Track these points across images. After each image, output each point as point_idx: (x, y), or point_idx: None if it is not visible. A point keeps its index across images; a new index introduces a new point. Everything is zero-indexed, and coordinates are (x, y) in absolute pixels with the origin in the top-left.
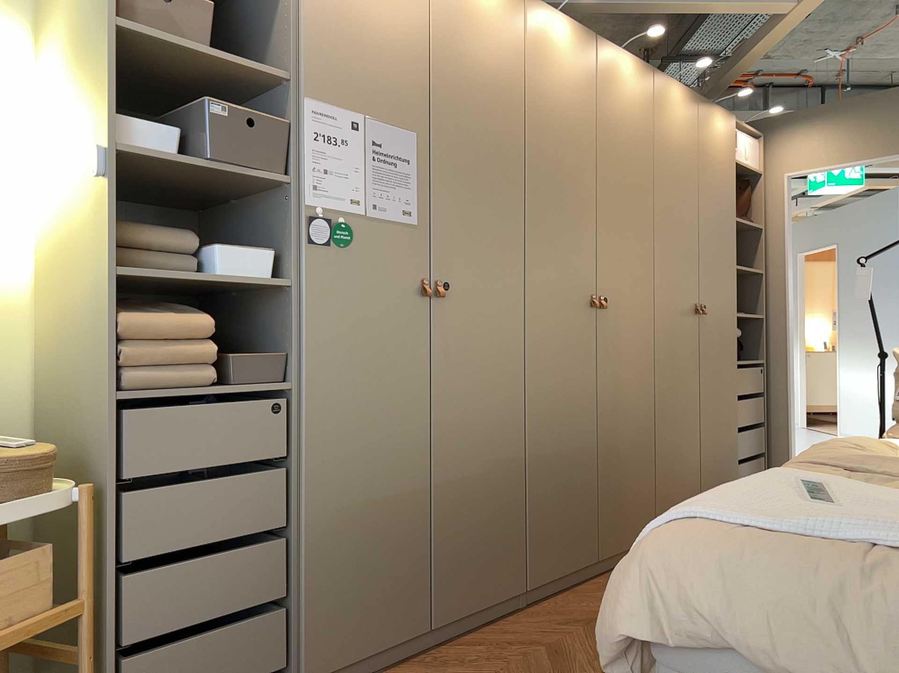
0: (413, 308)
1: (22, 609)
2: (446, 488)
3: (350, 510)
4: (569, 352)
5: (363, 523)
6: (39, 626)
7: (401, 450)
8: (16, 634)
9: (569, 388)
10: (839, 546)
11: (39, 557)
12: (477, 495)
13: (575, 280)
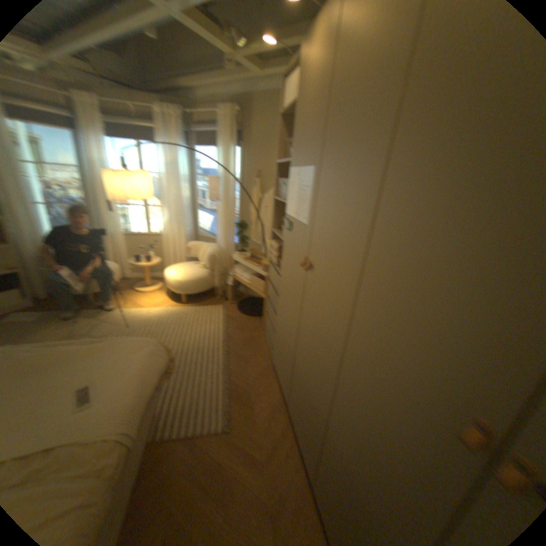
0: (299, 270)
1: (259, 288)
2: (296, 365)
3: (280, 329)
4: (383, 418)
5: (281, 338)
6: (258, 293)
7: (289, 327)
8: (255, 291)
9: (372, 450)
10: (84, 349)
11: (262, 282)
12: (303, 390)
13: (428, 350)
